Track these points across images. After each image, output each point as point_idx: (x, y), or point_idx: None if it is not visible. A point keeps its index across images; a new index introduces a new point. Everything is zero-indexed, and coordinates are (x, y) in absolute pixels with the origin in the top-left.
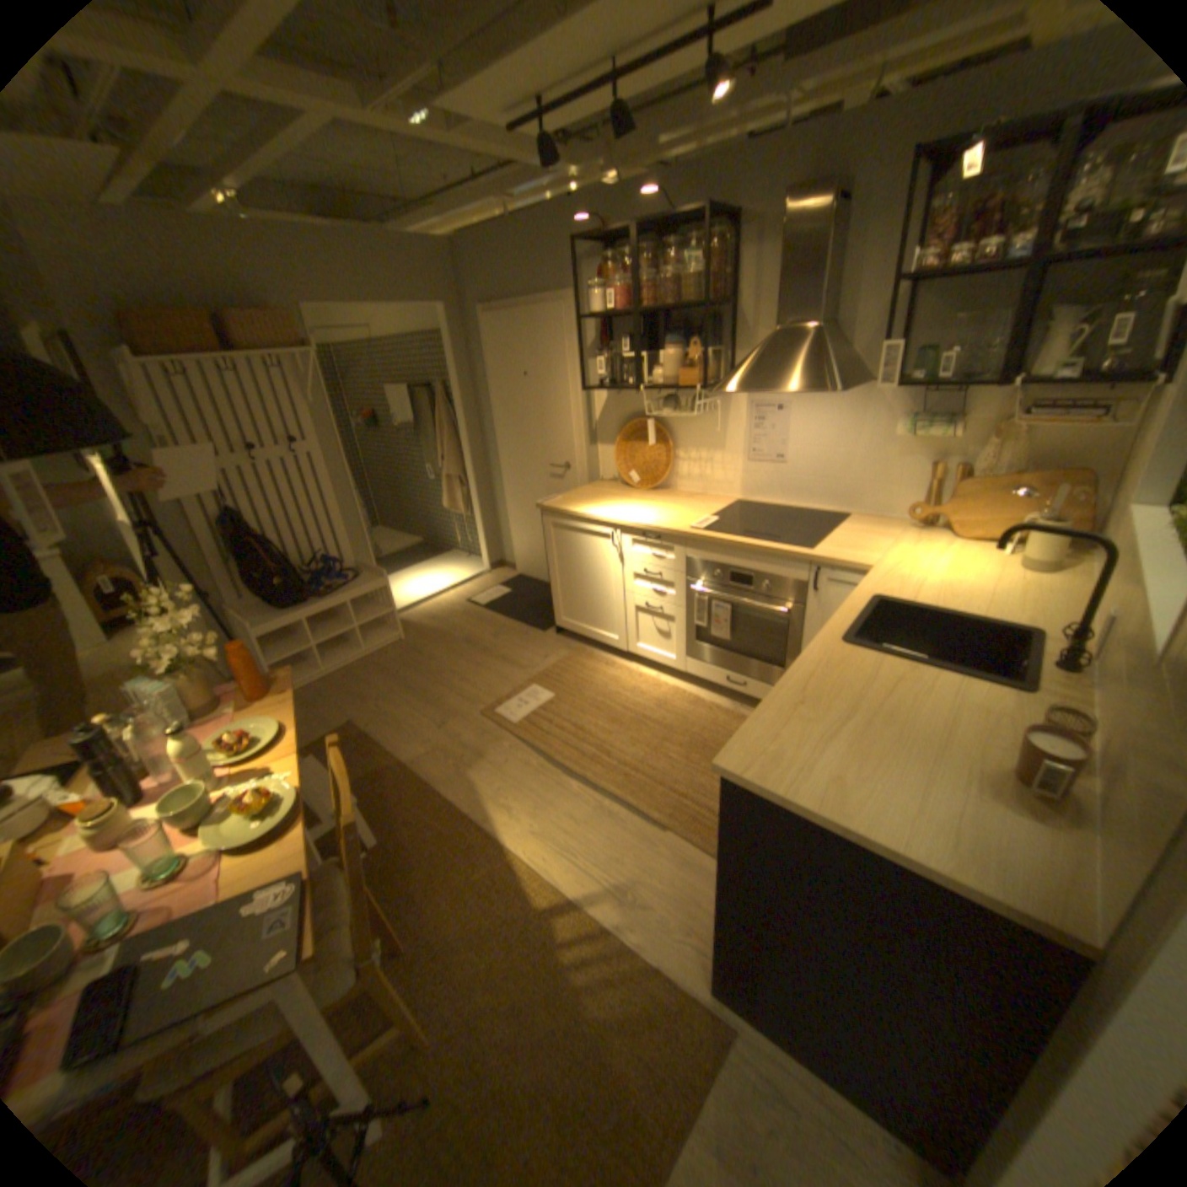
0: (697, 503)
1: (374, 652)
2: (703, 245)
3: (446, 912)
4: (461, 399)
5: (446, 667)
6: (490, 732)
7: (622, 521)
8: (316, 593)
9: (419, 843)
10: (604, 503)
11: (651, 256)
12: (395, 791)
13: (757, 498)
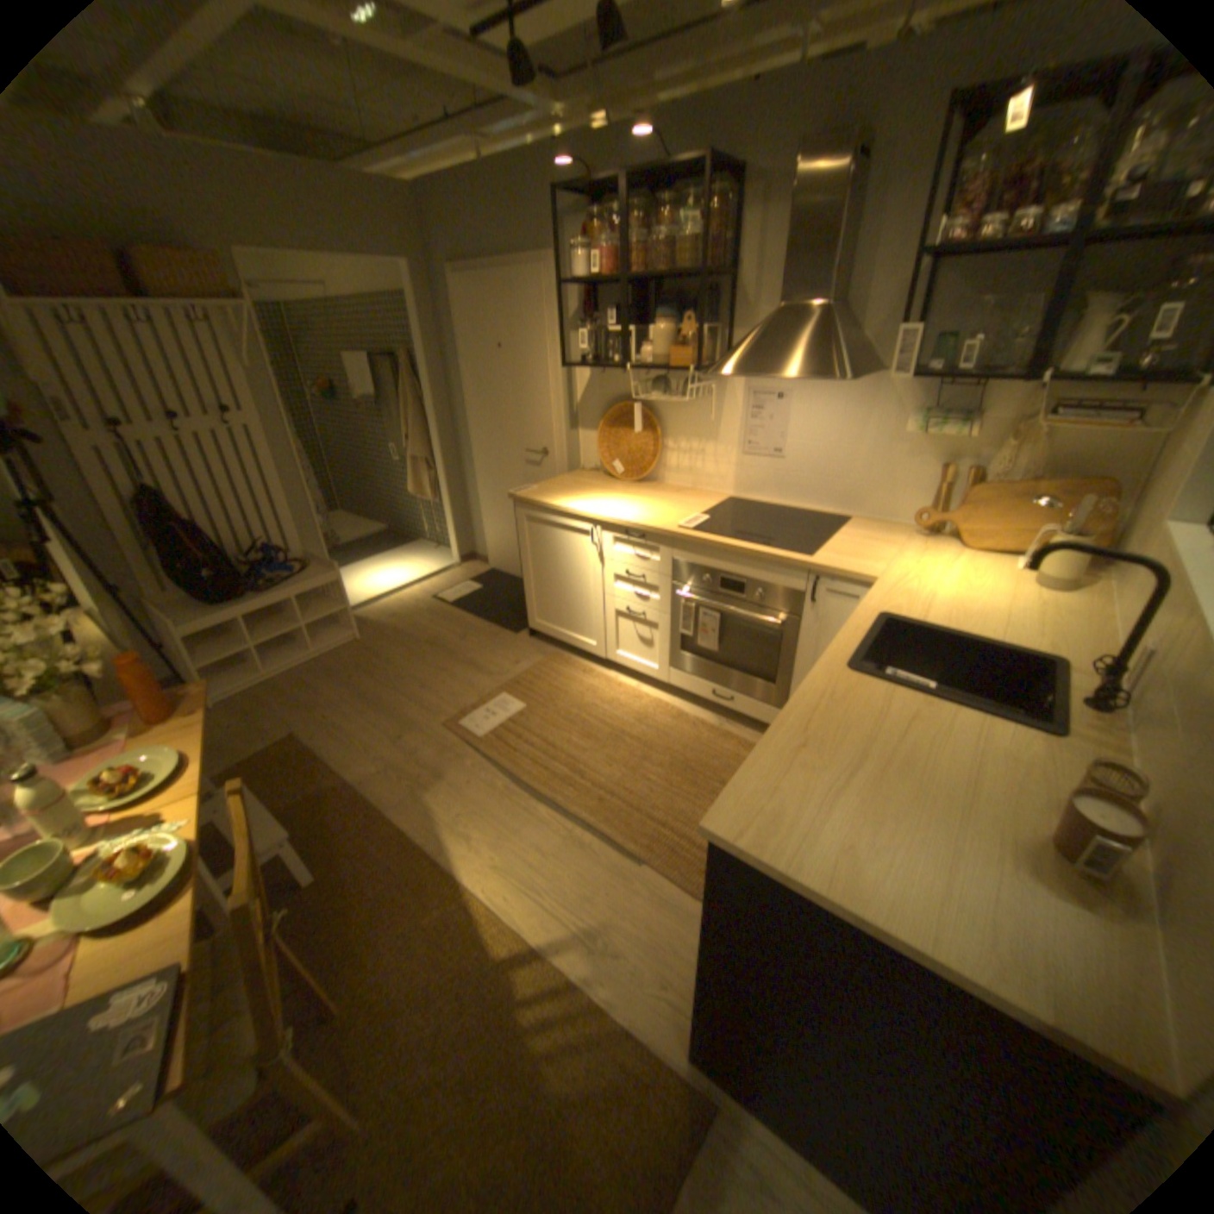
0: (686, 499)
1: (324, 654)
2: (701, 205)
3: (389, 966)
4: (428, 373)
5: (406, 672)
6: (451, 749)
7: (603, 517)
8: (255, 587)
9: (362, 881)
10: (584, 496)
11: (643, 215)
12: (338, 818)
13: (751, 496)
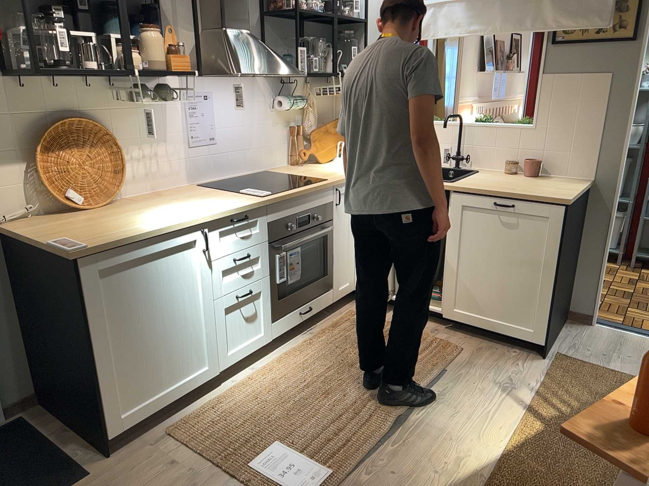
0: (184, 194)
1: None
2: None
3: (586, 482)
4: None
5: None
6: None
7: (213, 214)
8: None
9: None
10: (130, 221)
11: None
12: None
13: (201, 180)
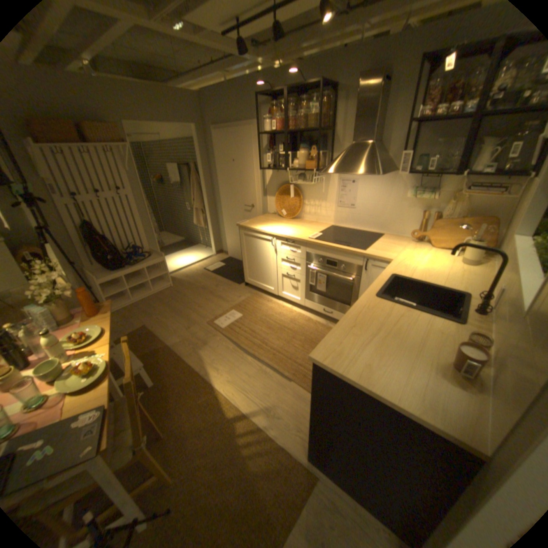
0: (312, 226)
1: (157, 292)
2: (319, 100)
3: (184, 419)
4: (203, 171)
5: (192, 300)
6: (211, 332)
7: (276, 233)
8: (129, 263)
9: (173, 385)
10: (269, 224)
11: (294, 104)
12: (163, 359)
13: (341, 224)
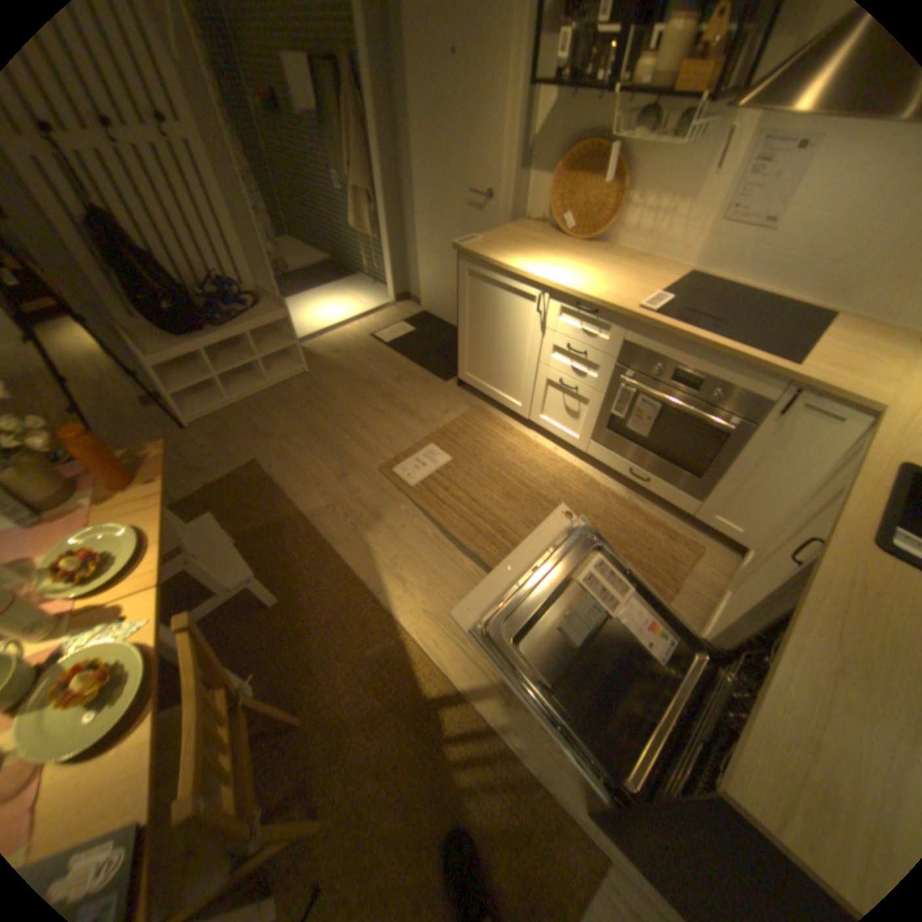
0: (643, 267)
1: (279, 383)
2: None
3: (341, 687)
4: (372, 84)
5: (349, 410)
6: (389, 491)
7: (556, 283)
8: (215, 318)
9: (317, 607)
10: (533, 253)
11: None
12: (296, 545)
13: (718, 270)
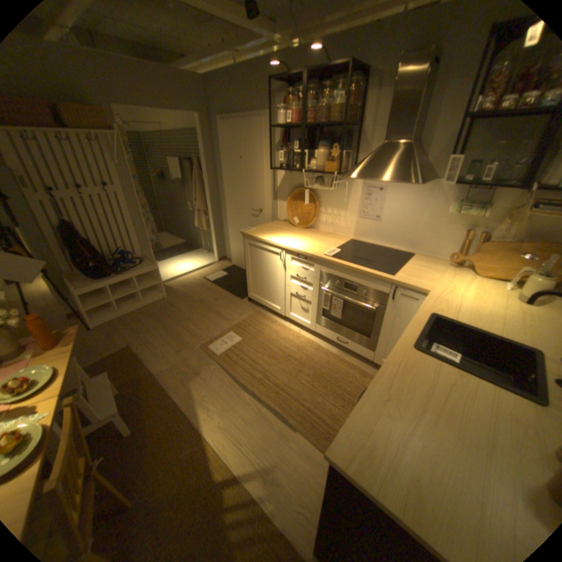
0: (329, 238)
1: (148, 304)
2: (345, 88)
3: (160, 480)
4: (206, 168)
5: (186, 316)
6: (204, 359)
7: (286, 246)
8: (116, 271)
9: (152, 430)
10: (278, 234)
11: (315, 92)
12: (144, 393)
13: (362, 238)
